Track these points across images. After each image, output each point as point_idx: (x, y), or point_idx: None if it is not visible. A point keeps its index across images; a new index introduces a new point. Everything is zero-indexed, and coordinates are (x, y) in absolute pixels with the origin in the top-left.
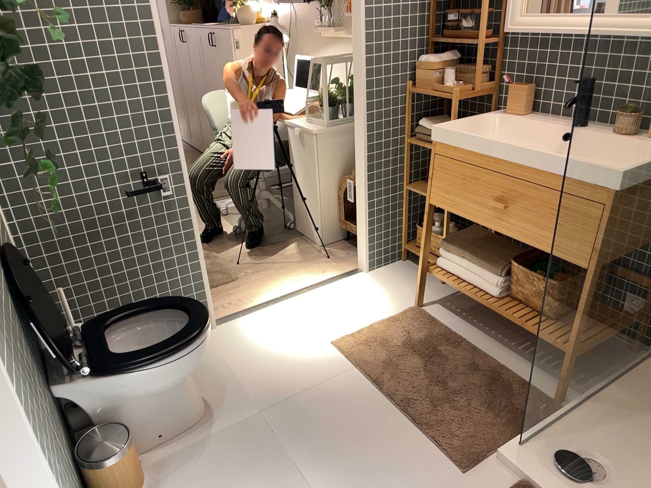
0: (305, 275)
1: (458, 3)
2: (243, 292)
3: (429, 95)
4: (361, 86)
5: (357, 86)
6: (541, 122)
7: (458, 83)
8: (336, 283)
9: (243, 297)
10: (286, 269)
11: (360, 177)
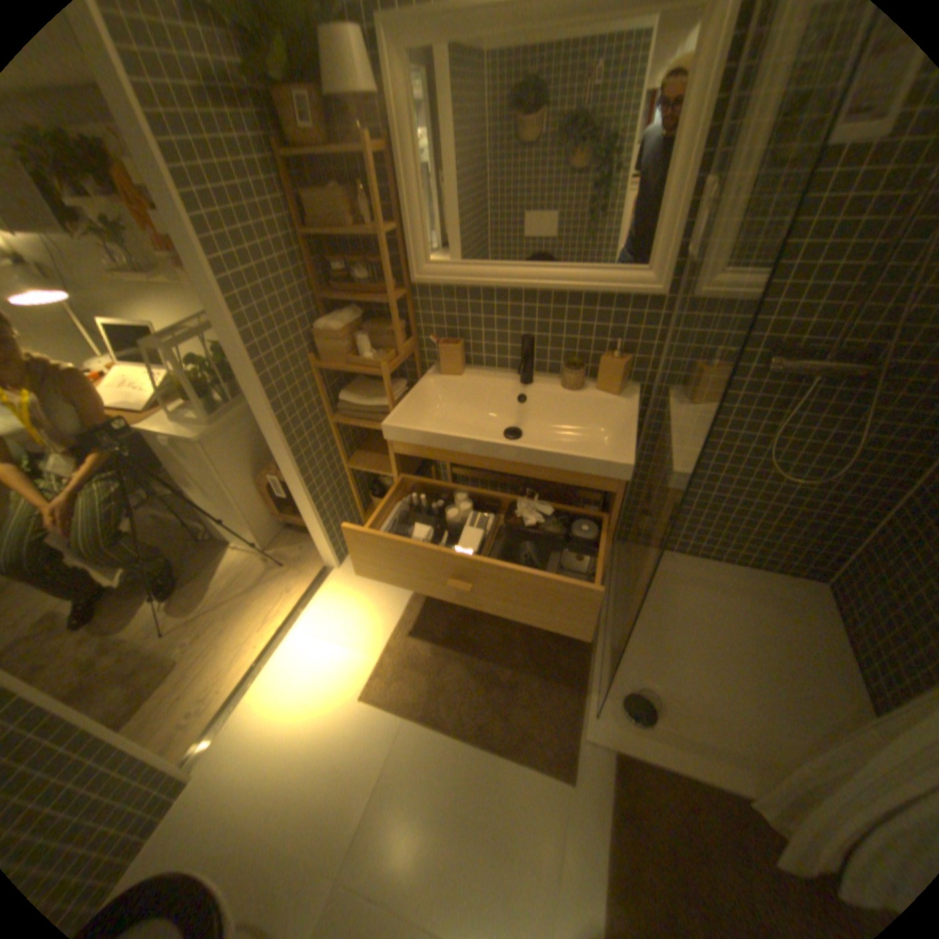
0: (267, 607)
1: (342, 247)
2: (197, 682)
3: (348, 370)
4: (254, 386)
5: (247, 385)
6: (484, 379)
7: (377, 349)
8: (312, 601)
9: (202, 691)
10: (237, 609)
11: (293, 484)
